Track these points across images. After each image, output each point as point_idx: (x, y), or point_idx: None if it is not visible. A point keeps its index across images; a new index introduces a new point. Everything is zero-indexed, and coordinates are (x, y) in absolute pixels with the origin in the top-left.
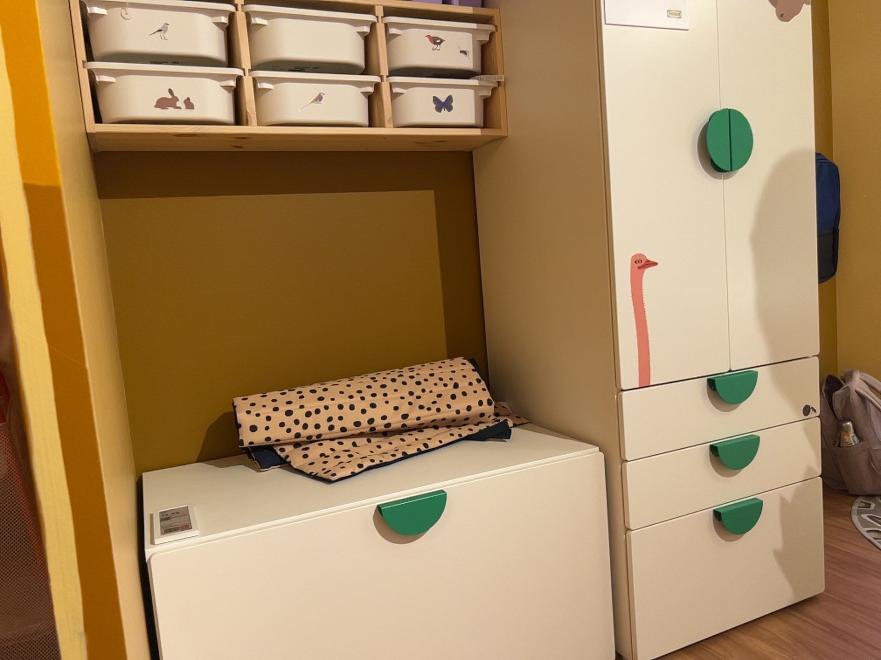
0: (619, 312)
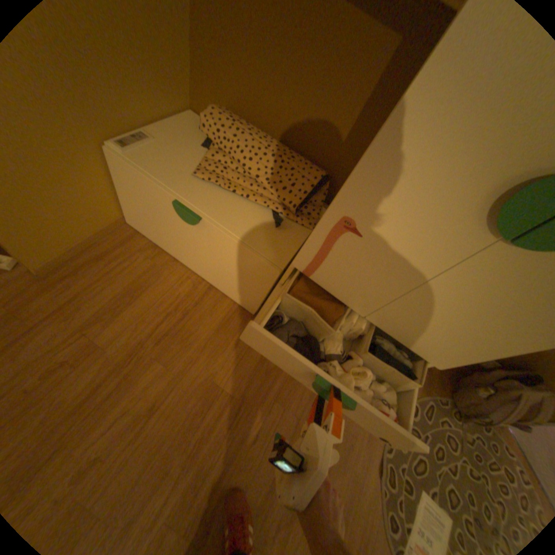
0: (315, 234)
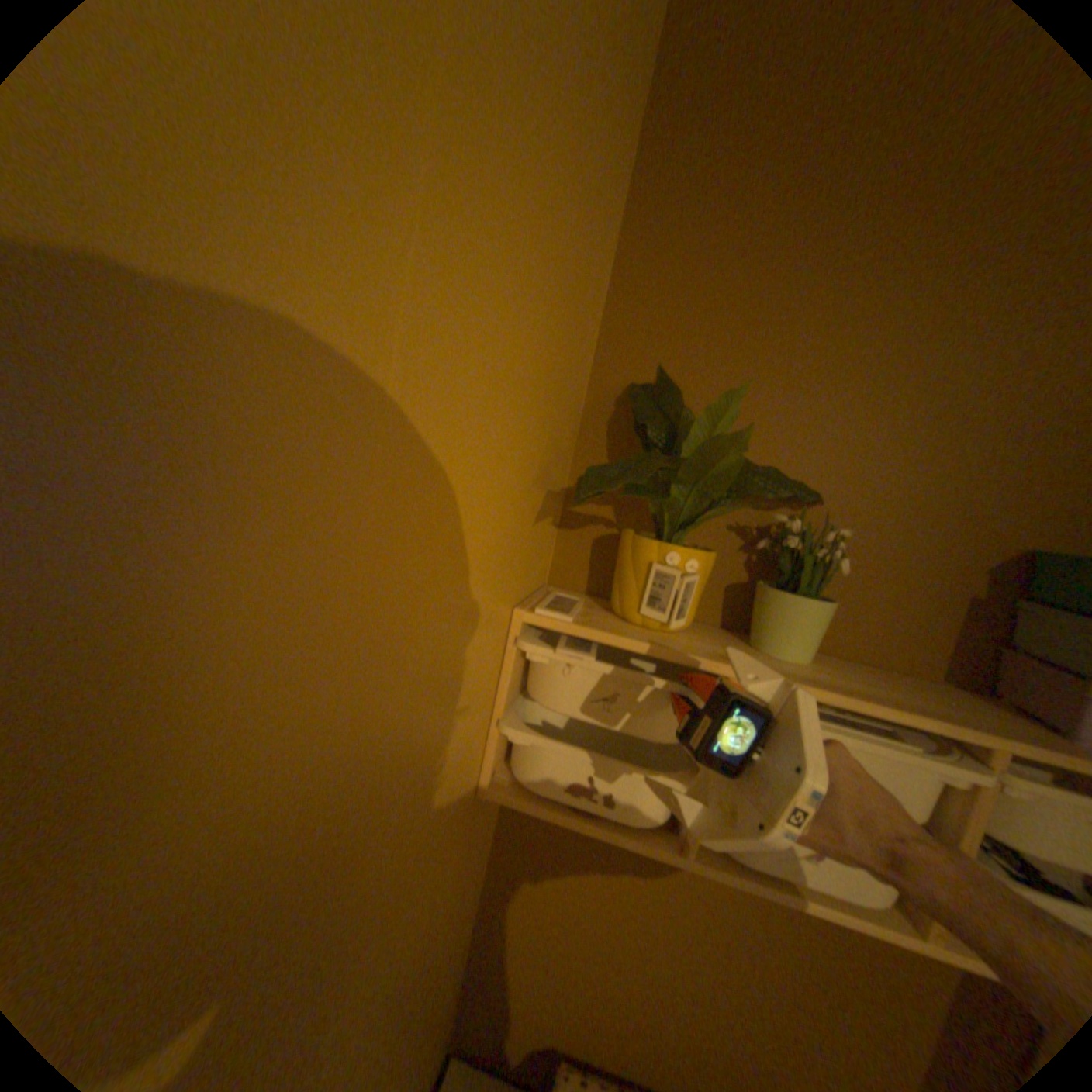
0: None
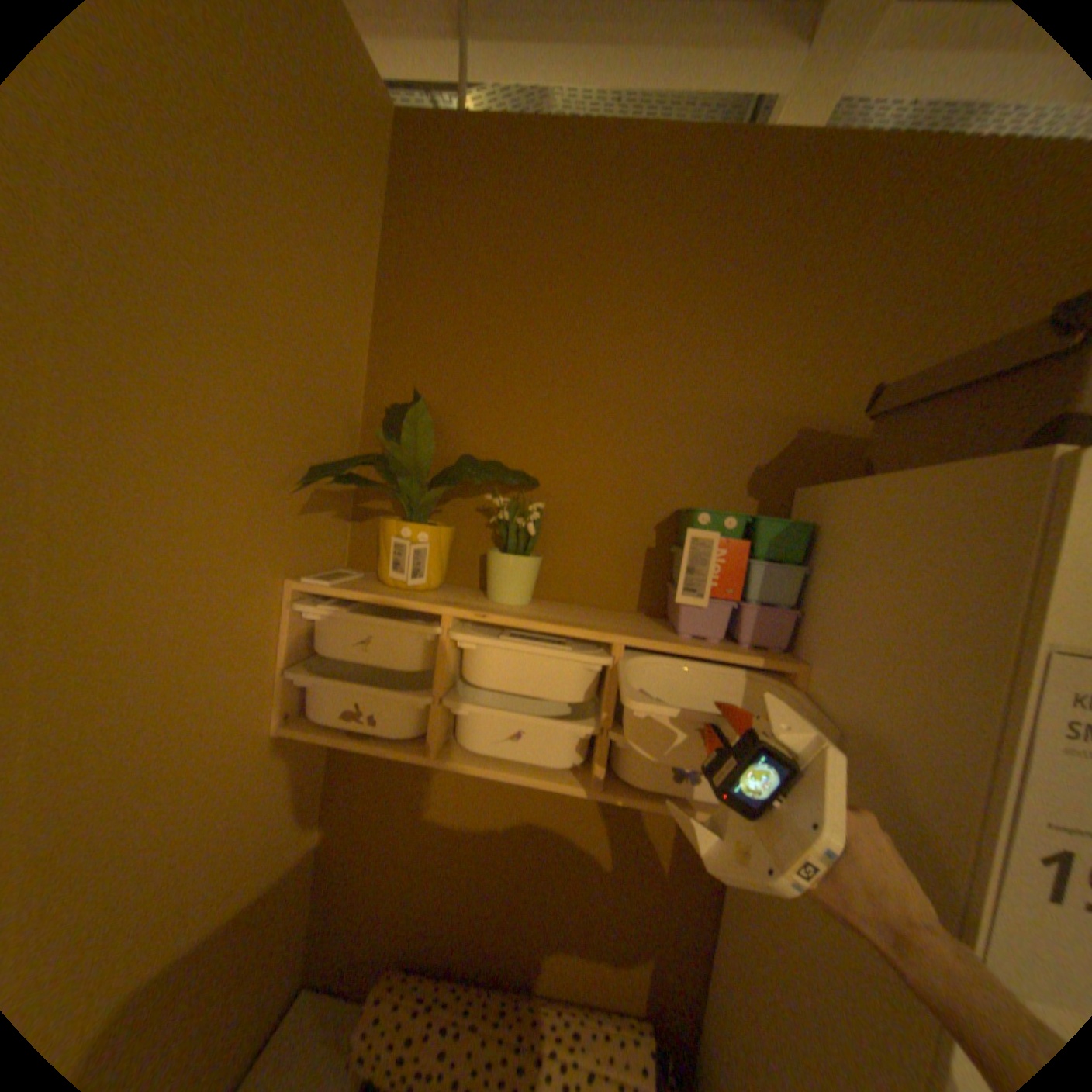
0: None
